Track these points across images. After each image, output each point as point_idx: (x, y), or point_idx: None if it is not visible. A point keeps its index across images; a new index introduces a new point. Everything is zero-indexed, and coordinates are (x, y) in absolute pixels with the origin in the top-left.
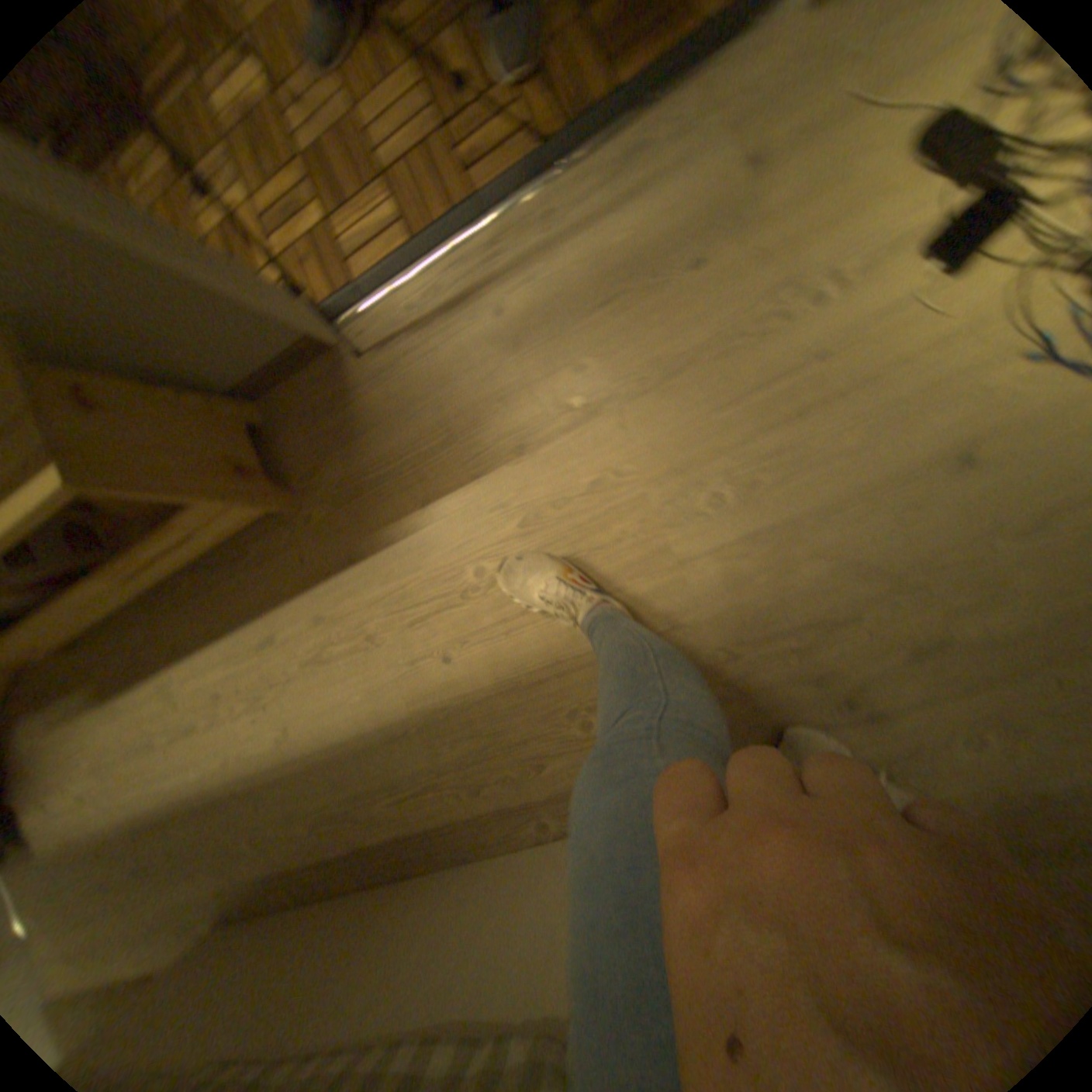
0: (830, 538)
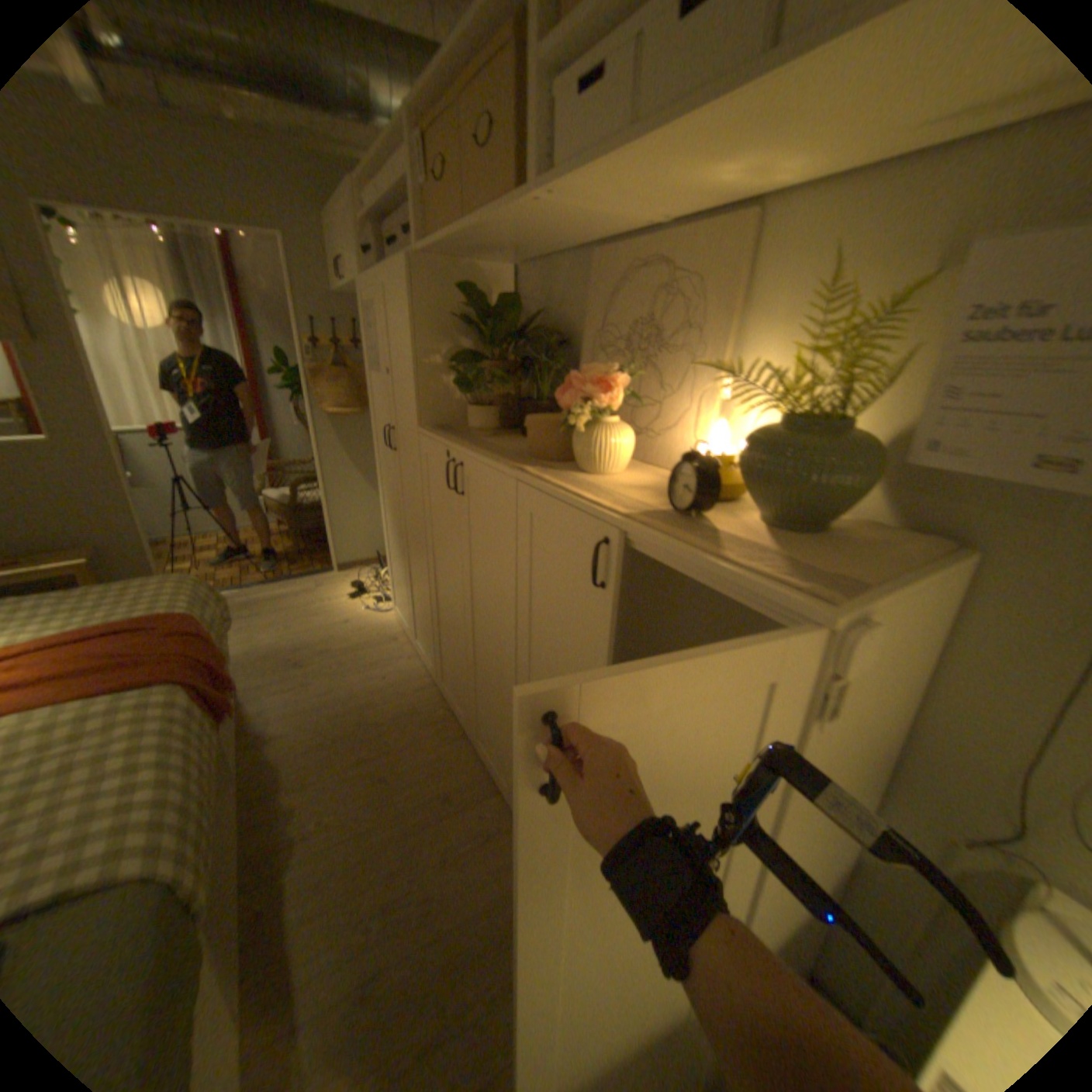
0: (306, 635)
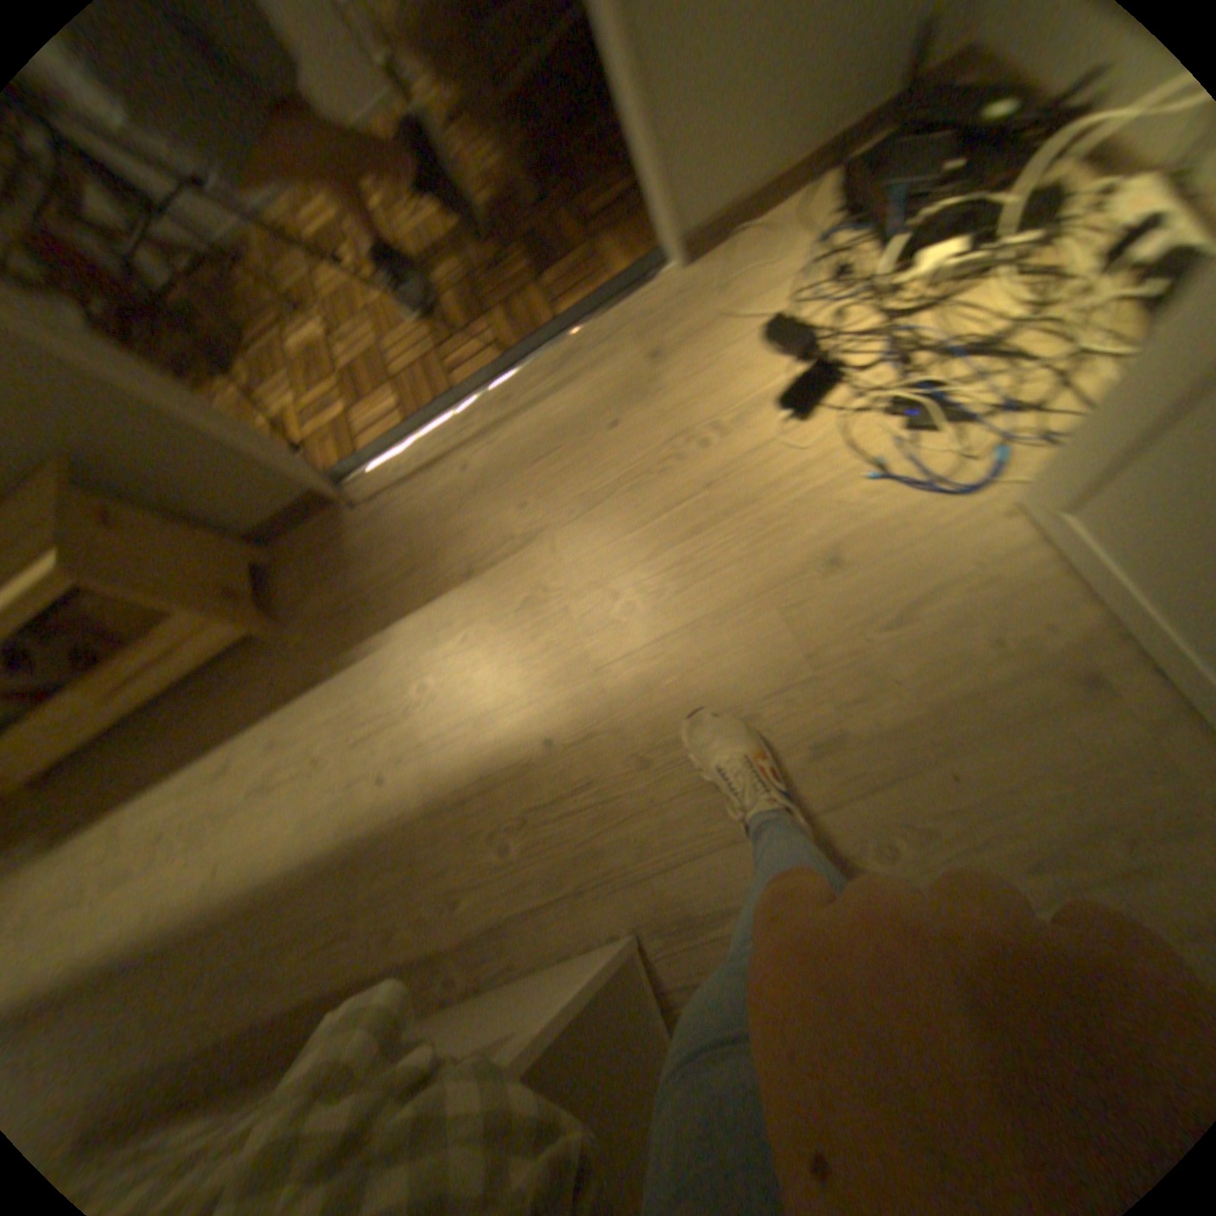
0: (726, 639)
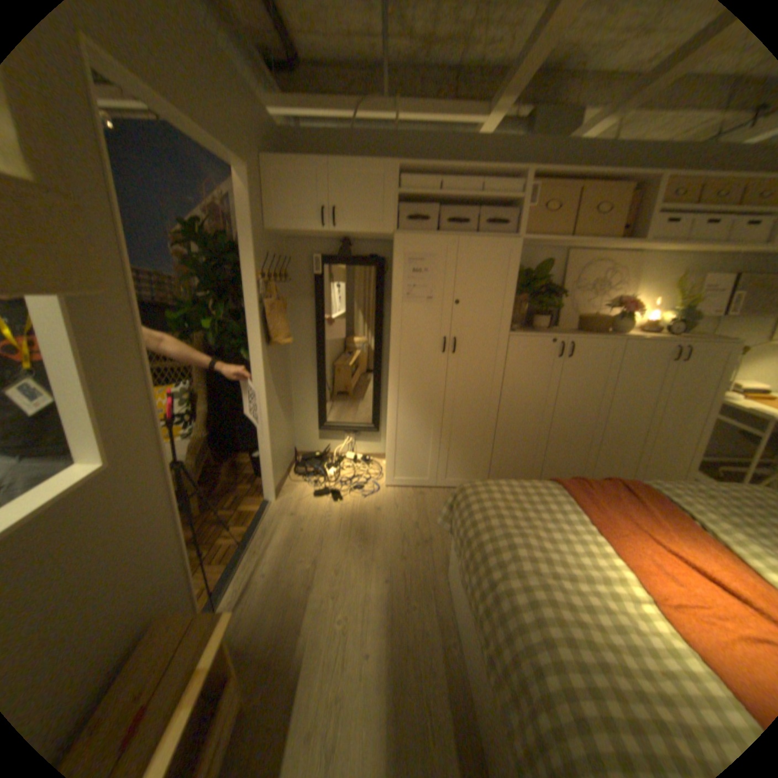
0: (382, 531)
